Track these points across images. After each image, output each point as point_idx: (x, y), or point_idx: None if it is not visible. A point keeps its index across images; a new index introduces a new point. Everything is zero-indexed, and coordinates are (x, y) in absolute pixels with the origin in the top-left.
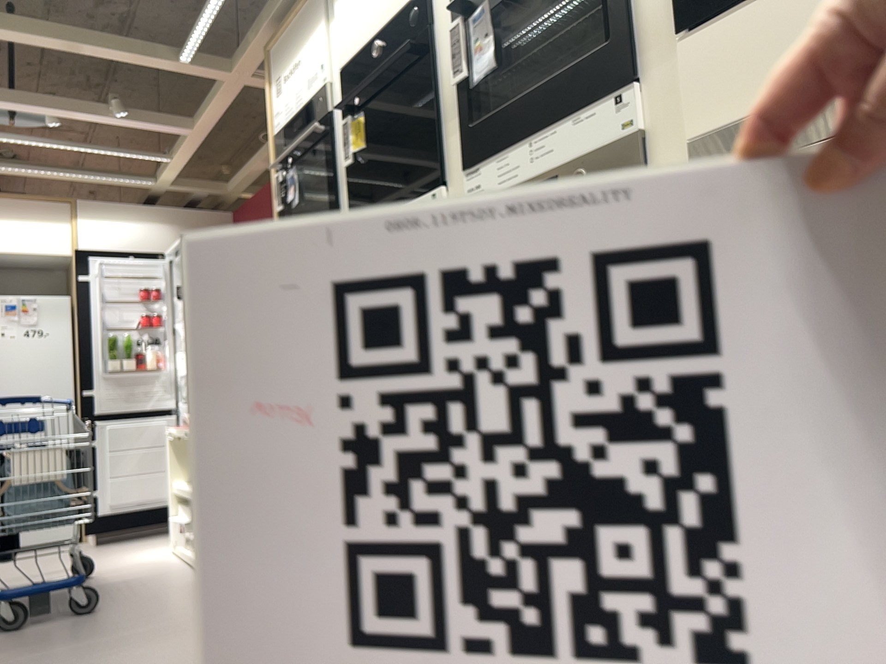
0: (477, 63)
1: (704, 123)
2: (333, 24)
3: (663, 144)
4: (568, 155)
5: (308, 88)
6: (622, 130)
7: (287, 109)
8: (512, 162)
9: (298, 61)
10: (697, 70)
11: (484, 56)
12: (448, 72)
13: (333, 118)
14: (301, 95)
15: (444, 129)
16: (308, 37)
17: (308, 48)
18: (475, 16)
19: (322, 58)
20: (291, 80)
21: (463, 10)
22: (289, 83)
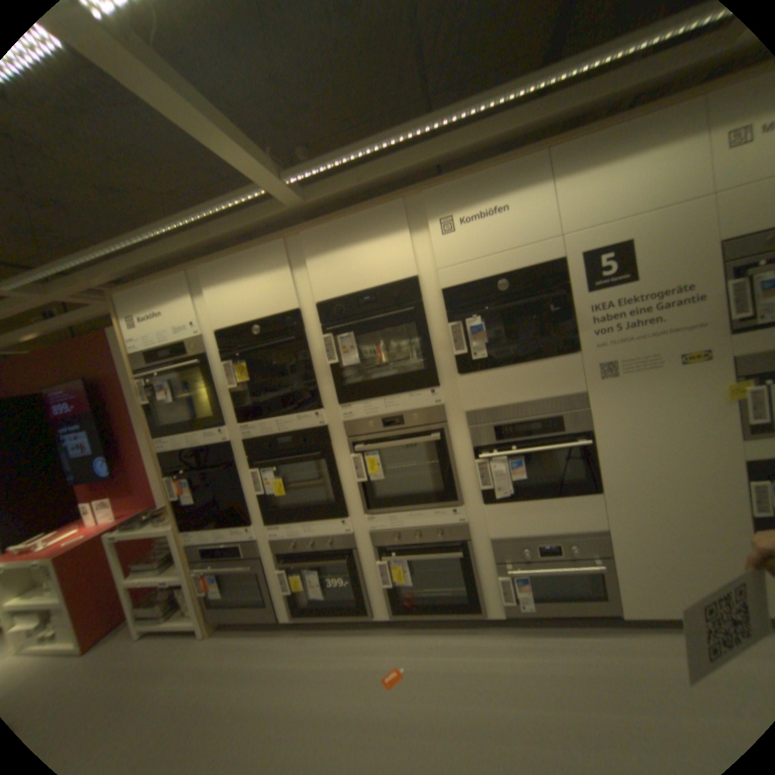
0: (345, 358)
1: (471, 408)
2: (199, 300)
3: (452, 410)
4: (407, 409)
5: (173, 332)
6: (435, 404)
7: (145, 340)
8: (373, 406)
9: (157, 312)
10: (468, 389)
11: (352, 357)
12: (319, 355)
13: (207, 357)
14: (164, 335)
15: (319, 382)
16: (168, 300)
17: (170, 308)
18: (344, 337)
19: (191, 319)
20: (149, 322)
21: (335, 332)
22: (146, 323)
